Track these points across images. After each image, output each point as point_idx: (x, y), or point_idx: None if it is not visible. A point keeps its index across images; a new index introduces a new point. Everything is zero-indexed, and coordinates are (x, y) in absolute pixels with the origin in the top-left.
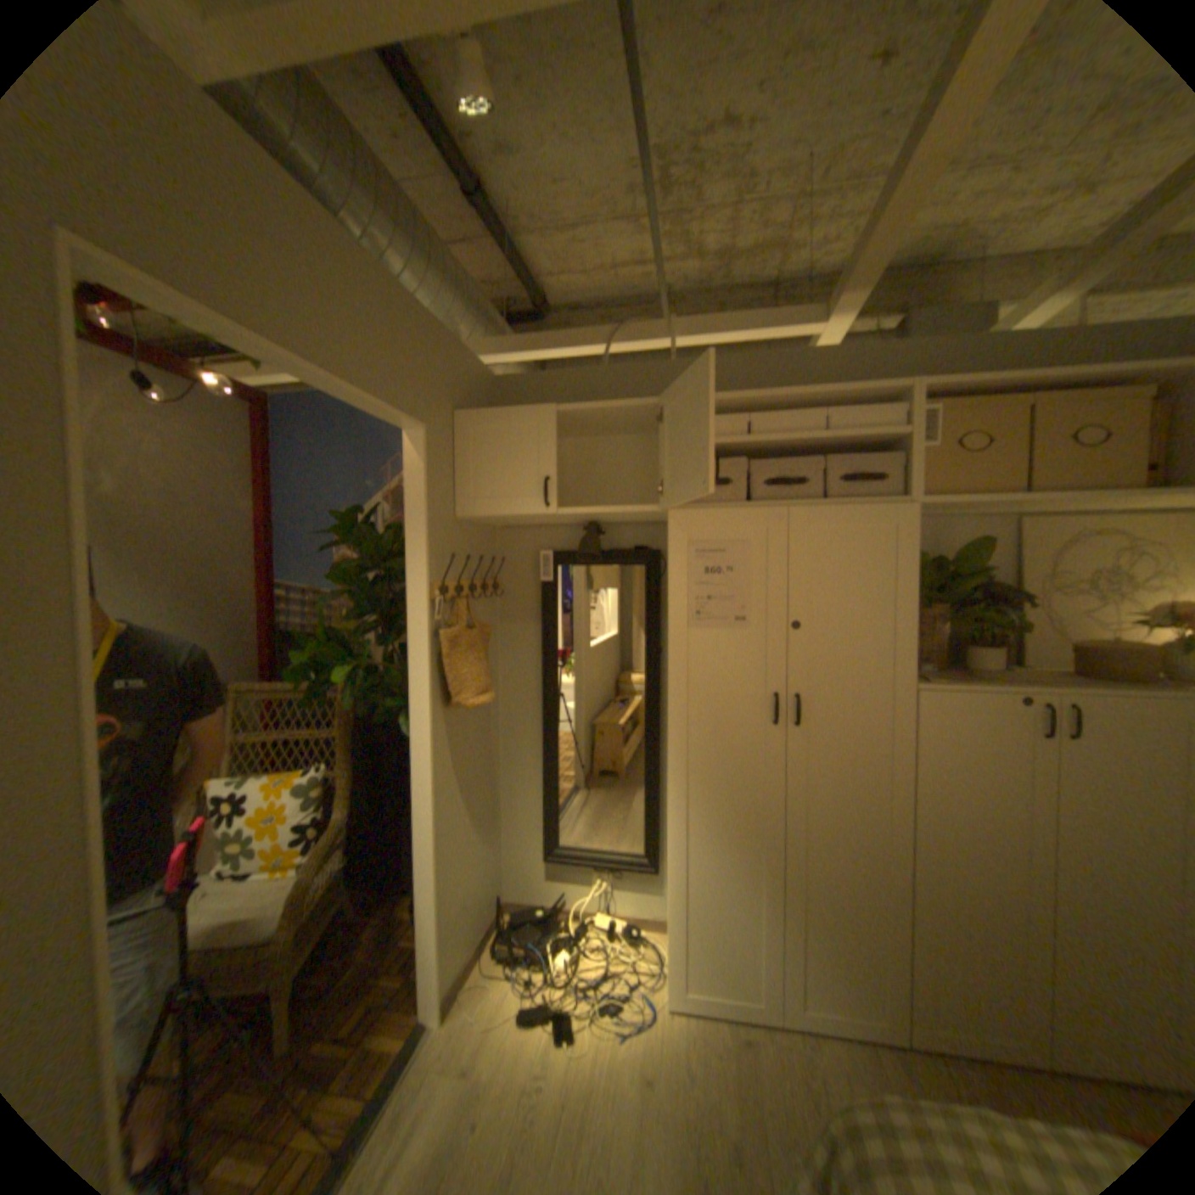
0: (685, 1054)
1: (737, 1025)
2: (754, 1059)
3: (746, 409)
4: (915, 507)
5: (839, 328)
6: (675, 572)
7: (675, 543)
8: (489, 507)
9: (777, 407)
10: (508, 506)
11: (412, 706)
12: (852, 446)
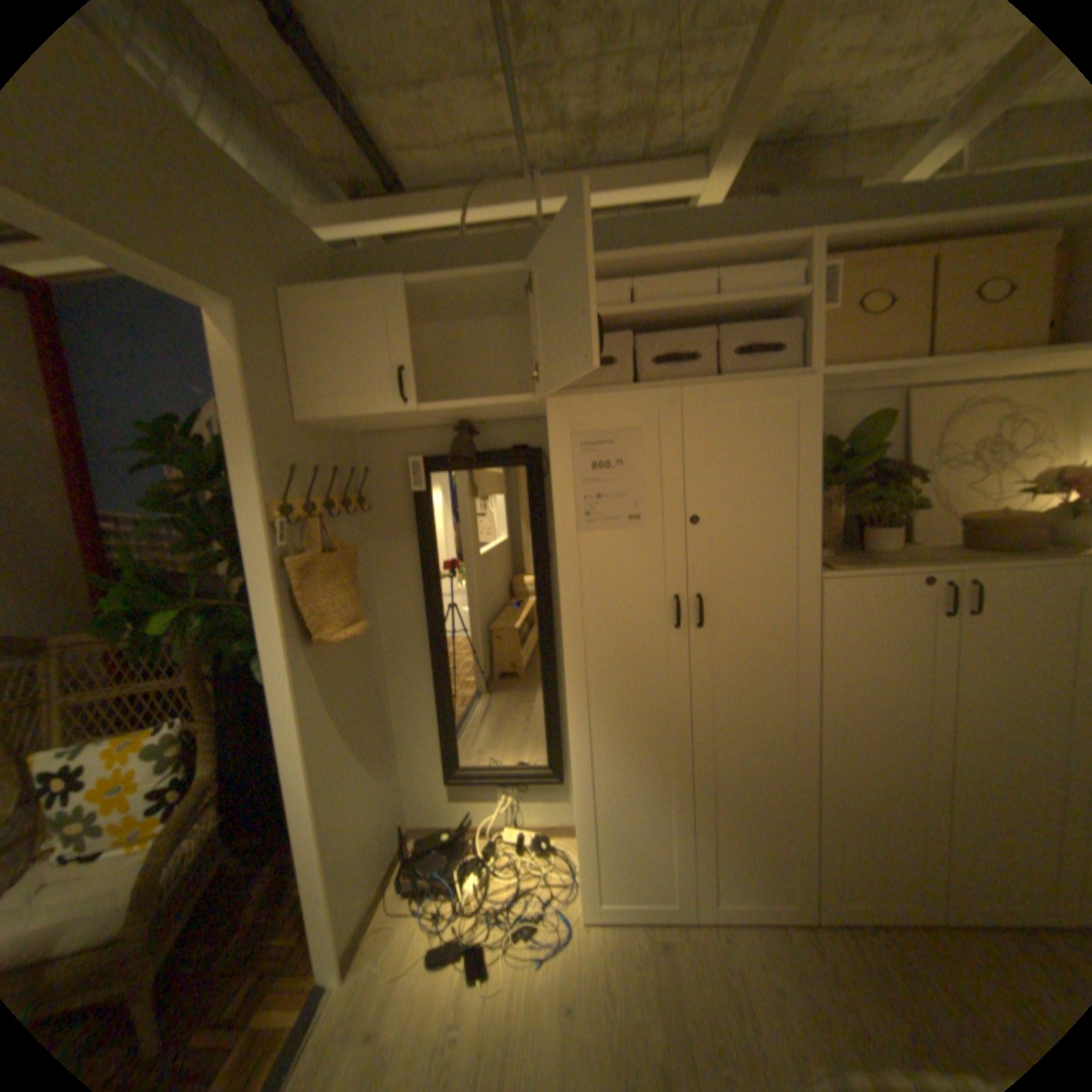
0: (604, 968)
1: (652, 927)
2: (672, 962)
3: (627, 275)
4: (817, 378)
5: (718, 189)
6: (559, 468)
7: (557, 435)
8: (334, 405)
9: (661, 271)
10: (357, 403)
11: (262, 649)
12: (745, 314)
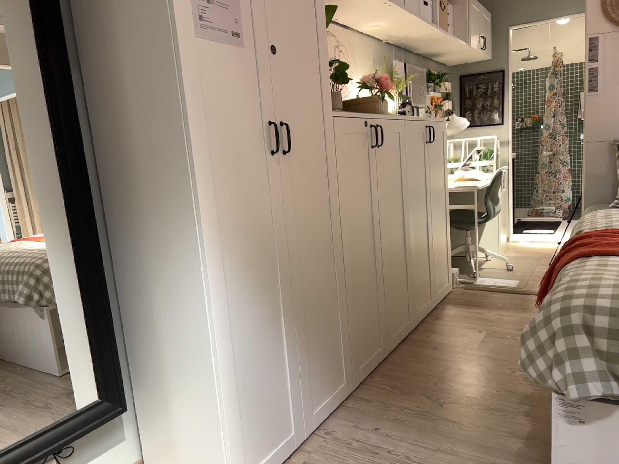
0: None
1: None
2: None
3: None
4: None
5: None
6: None
7: None
8: None
9: None
10: None
11: None
12: None
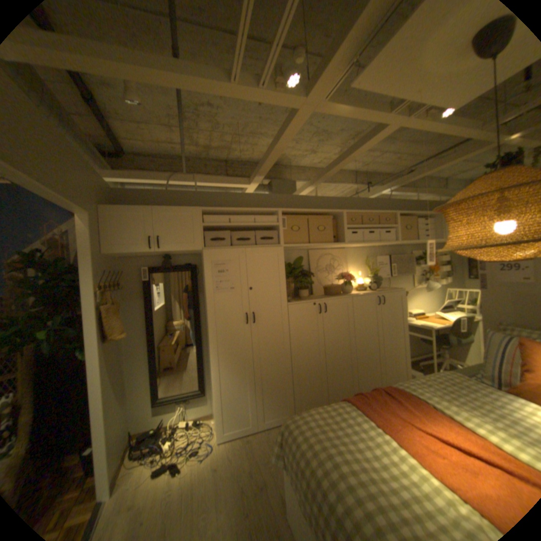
0: (225, 455)
1: (242, 438)
2: (249, 445)
3: (227, 213)
4: (281, 248)
5: (253, 186)
6: (207, 272)
7: (206, 262)
8: (119, 248)
9: (238, 213)
10: (130, 248)
11: (86, 344)
12: (262, 227)
